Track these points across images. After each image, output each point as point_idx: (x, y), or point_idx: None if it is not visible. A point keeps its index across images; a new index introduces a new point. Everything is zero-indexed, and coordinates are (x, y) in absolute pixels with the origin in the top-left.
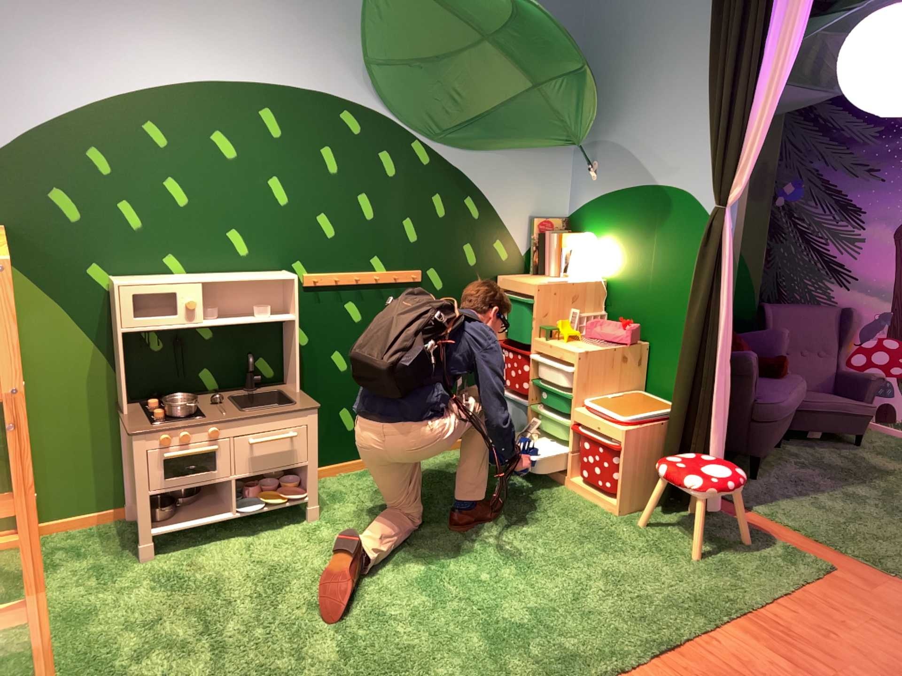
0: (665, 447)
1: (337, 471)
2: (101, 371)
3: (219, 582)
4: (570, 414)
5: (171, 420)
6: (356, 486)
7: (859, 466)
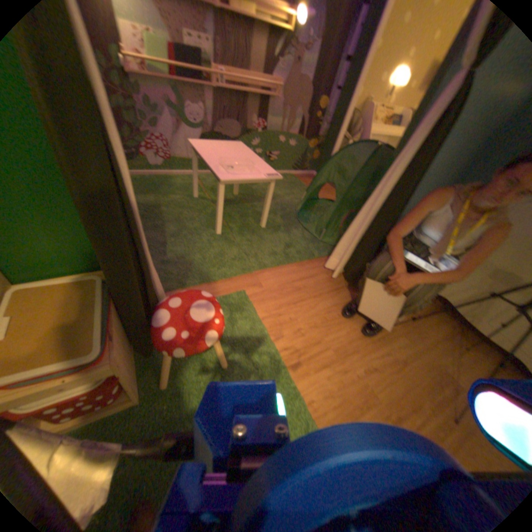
0: (117, 315)
1: None
2: None
3: None
4: None
5: None
6: None
7: (147, 208)
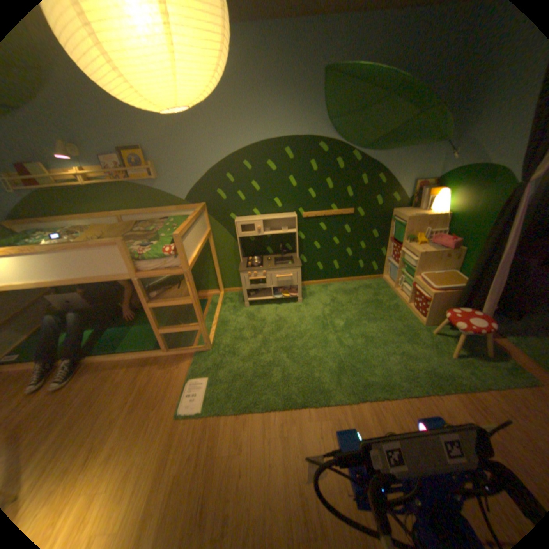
0: (462, 303)
1: (314, 284)
2: (234, 247)
3: (260, 322)
4: (415, 278)
5: (250, 267)
6: (319, 291)
7: None
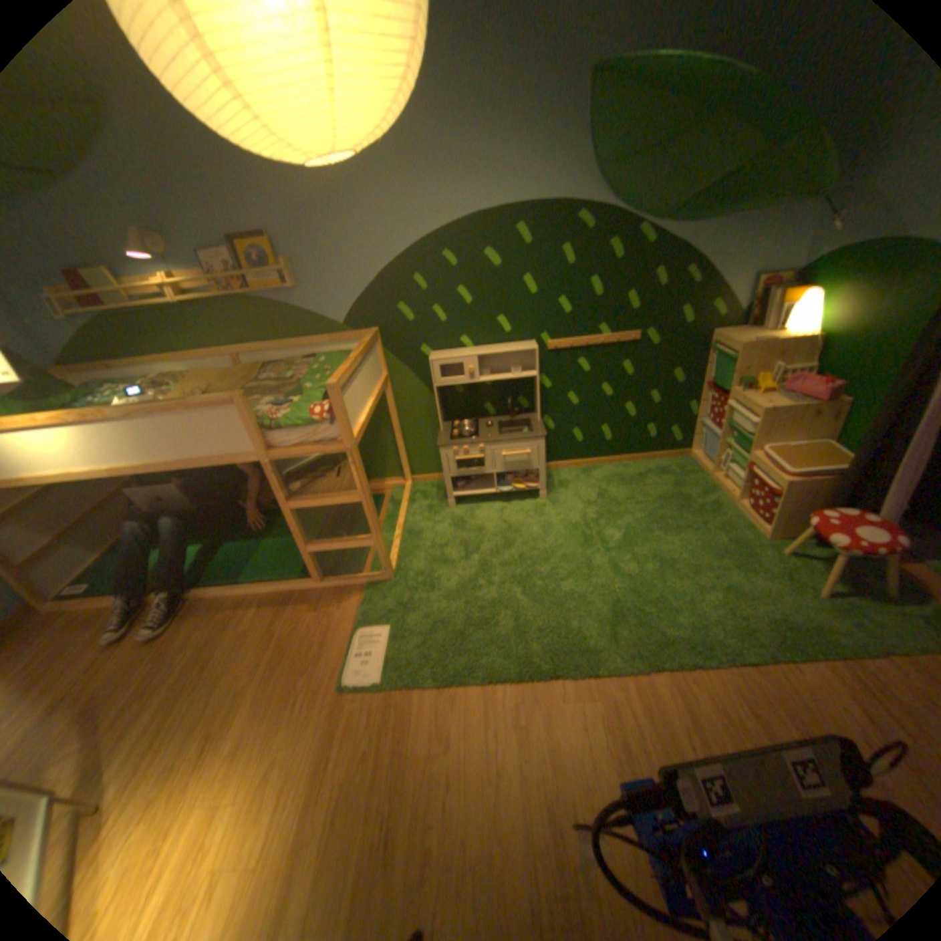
0: (840, 500)
1: (567, 467)
2: (427, 405)
3: (475, 533)
4: (752, 456)
5: (457, 439)
6: (576, 480)
7: None
